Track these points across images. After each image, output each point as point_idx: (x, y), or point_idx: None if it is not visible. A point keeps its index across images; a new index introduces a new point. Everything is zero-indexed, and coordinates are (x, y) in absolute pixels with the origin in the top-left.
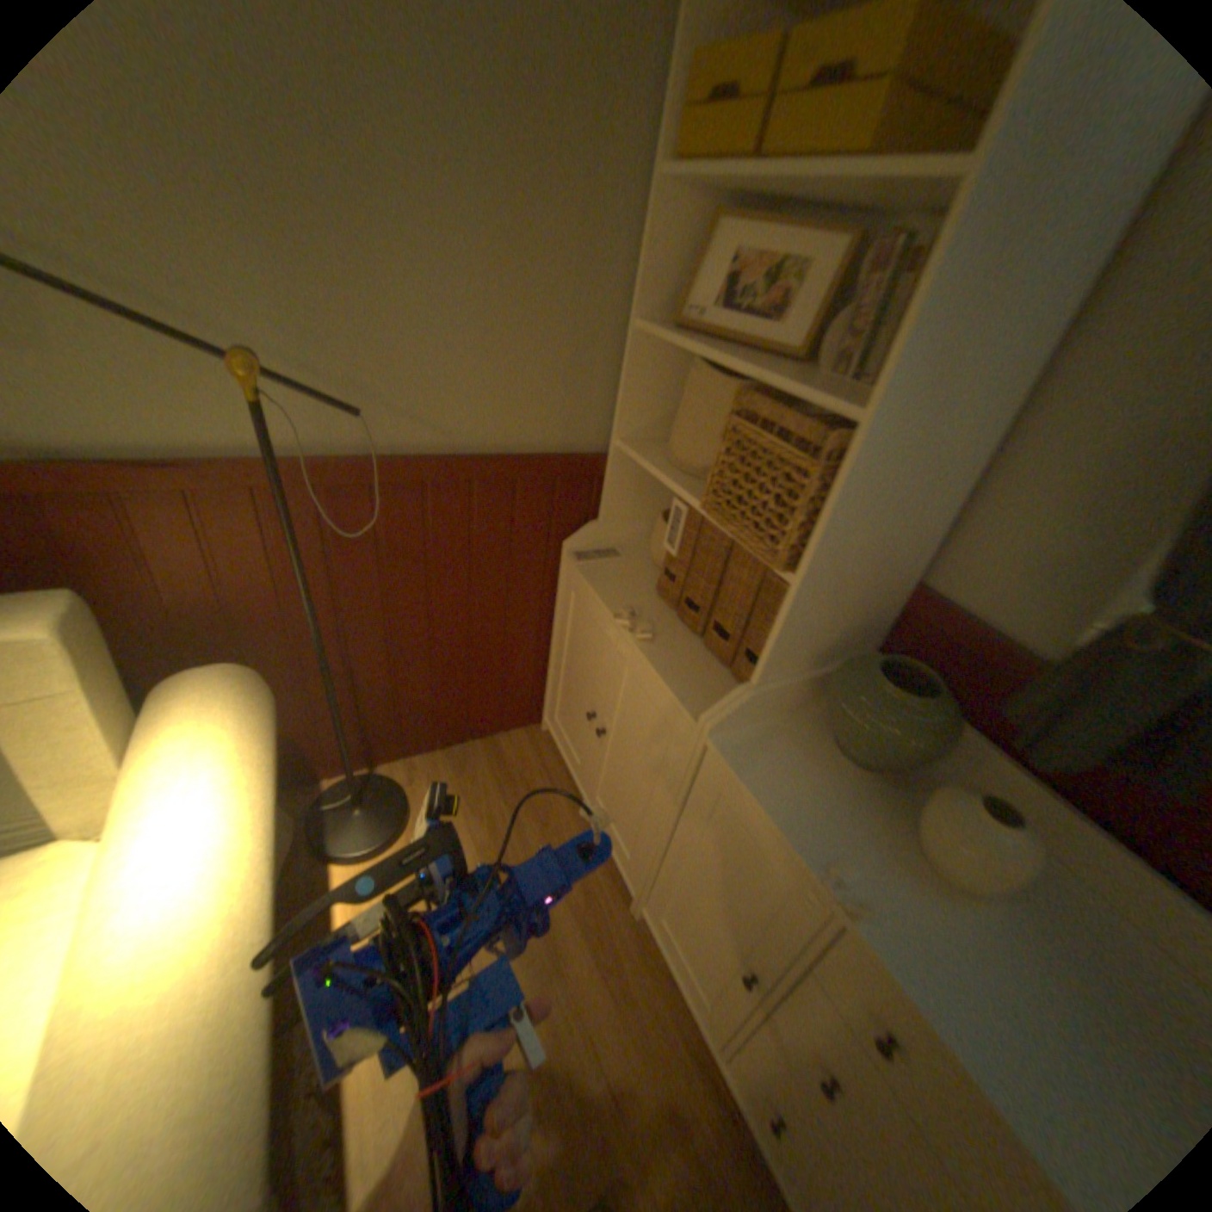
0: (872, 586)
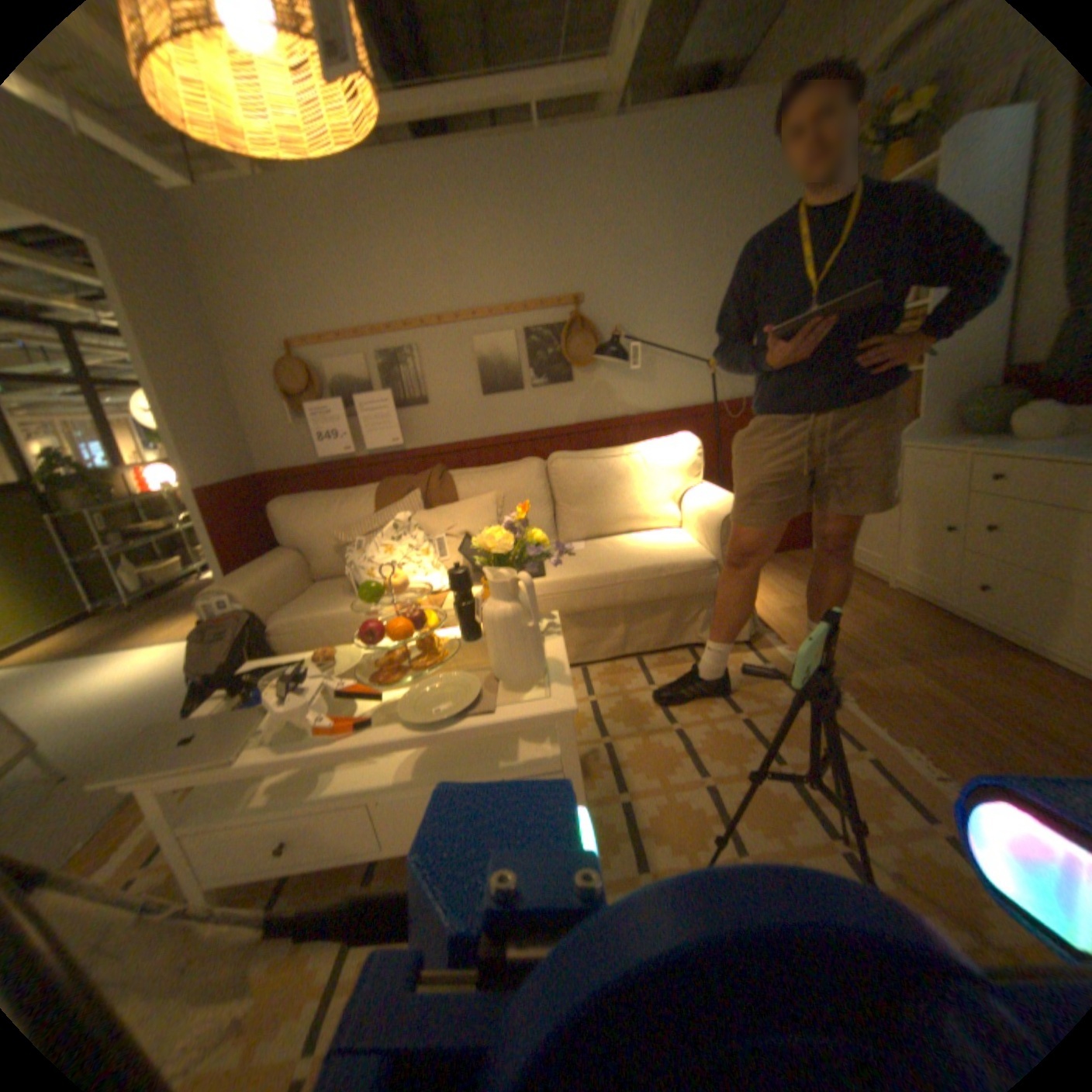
0: (969, 365)
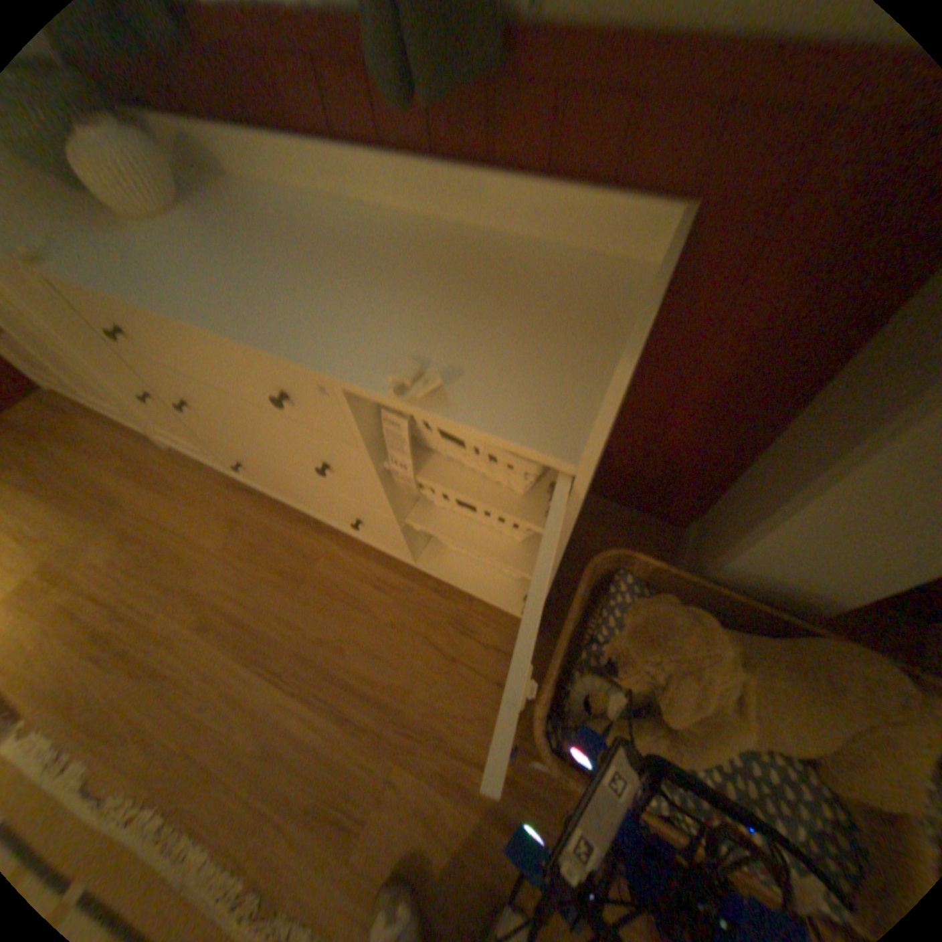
0: None
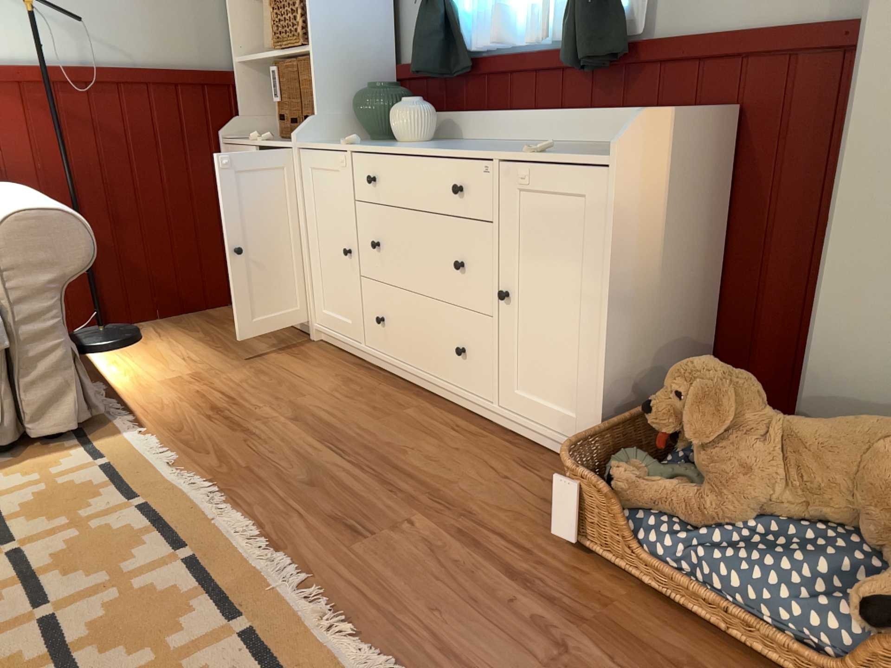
0: (358, 59)
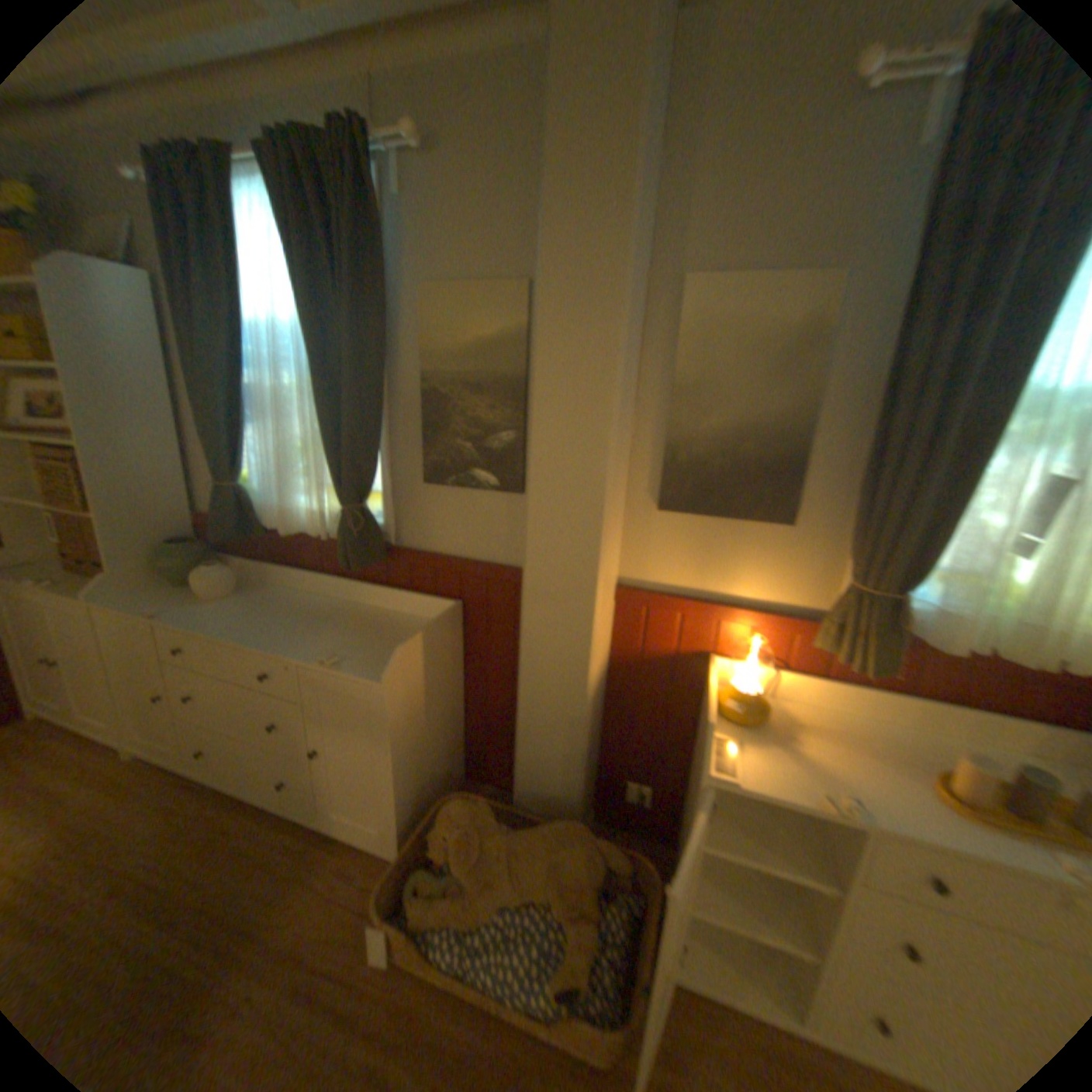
0: (151, 516)
